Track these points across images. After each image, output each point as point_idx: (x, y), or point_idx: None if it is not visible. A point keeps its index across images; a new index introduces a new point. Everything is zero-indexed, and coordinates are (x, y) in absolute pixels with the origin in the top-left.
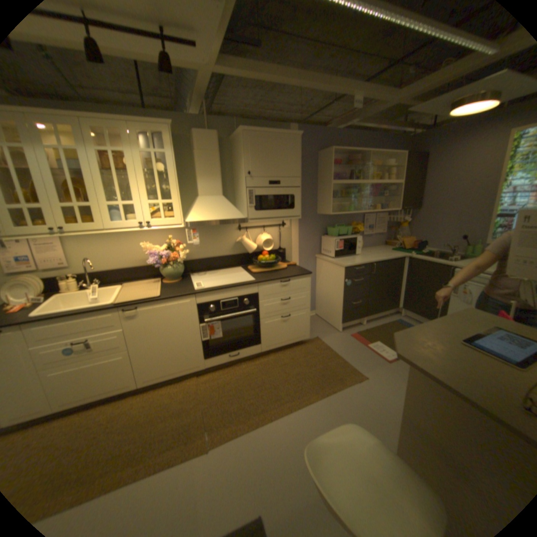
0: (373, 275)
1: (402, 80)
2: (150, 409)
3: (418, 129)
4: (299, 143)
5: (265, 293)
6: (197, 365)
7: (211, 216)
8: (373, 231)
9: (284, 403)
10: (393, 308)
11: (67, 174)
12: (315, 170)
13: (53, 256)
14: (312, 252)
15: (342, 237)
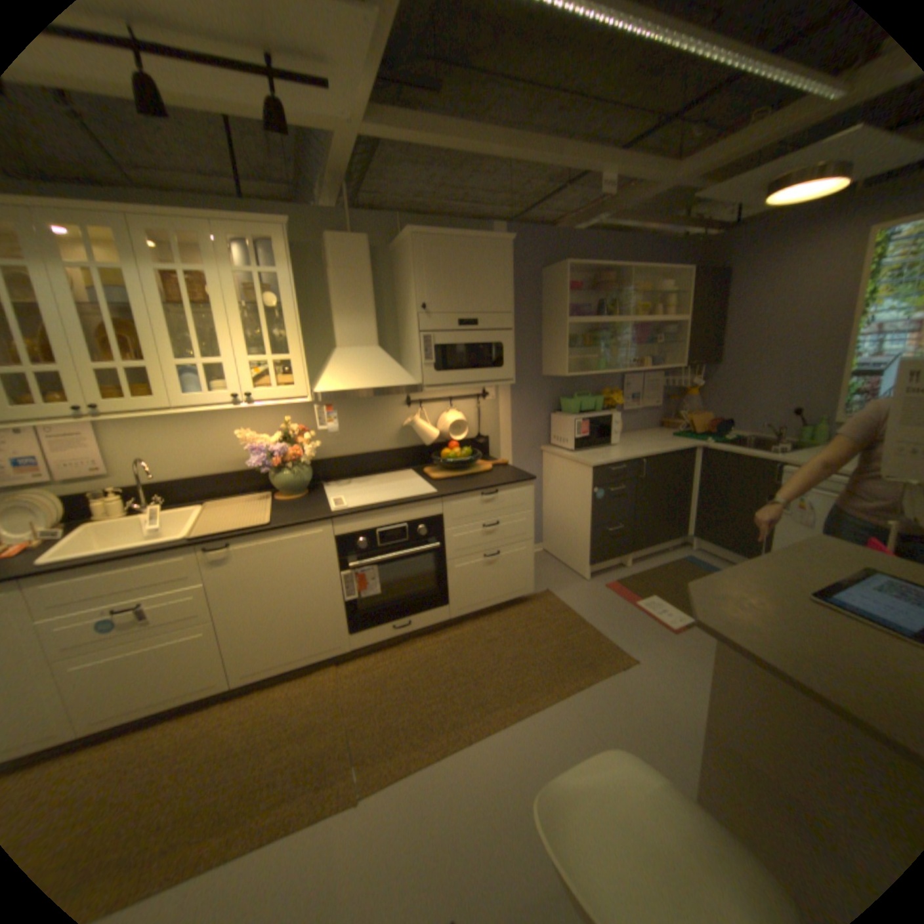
0: (643, 481)
1: (682, 146)
2: (253, 725)
3: (712, 229)
4: (509, 254)
5: (455, 515)
6: (336, 644)
7: (358, 381)
8: (640, 404)
9: (492, 709)
10: (678, 537)
11: (105, 310)
12: (538, 300)
13: (80, 455)
14: (534, 442)
15: (587, 415)
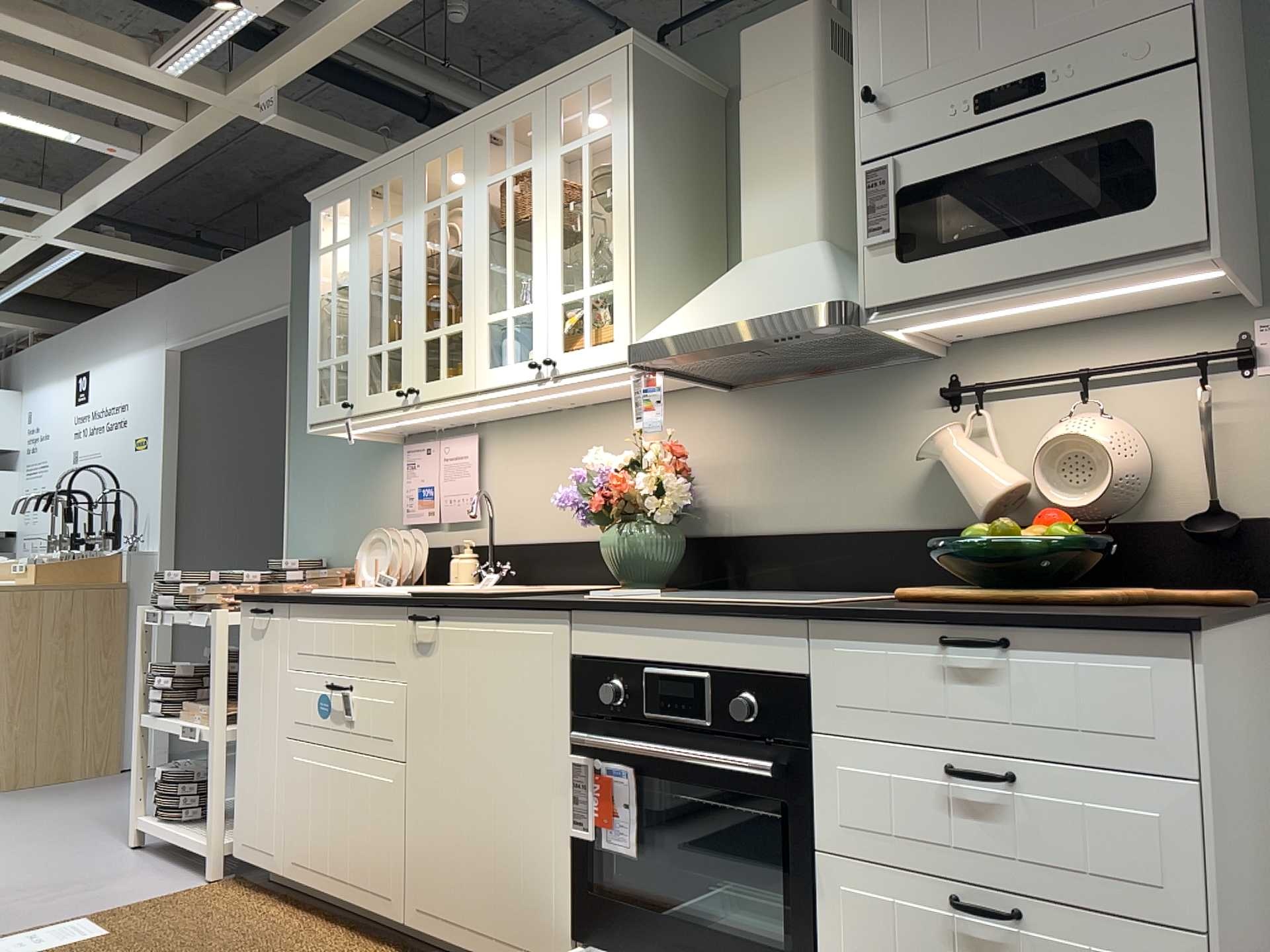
0: None
1: None
2: None
3: None
4: None
5: (847, 690)
6: (547, 947)
7: (715, 314)
8: None
9: None
10: None
11: (442, 257)
12: None
13: (460, 487)
14: None
15: None
